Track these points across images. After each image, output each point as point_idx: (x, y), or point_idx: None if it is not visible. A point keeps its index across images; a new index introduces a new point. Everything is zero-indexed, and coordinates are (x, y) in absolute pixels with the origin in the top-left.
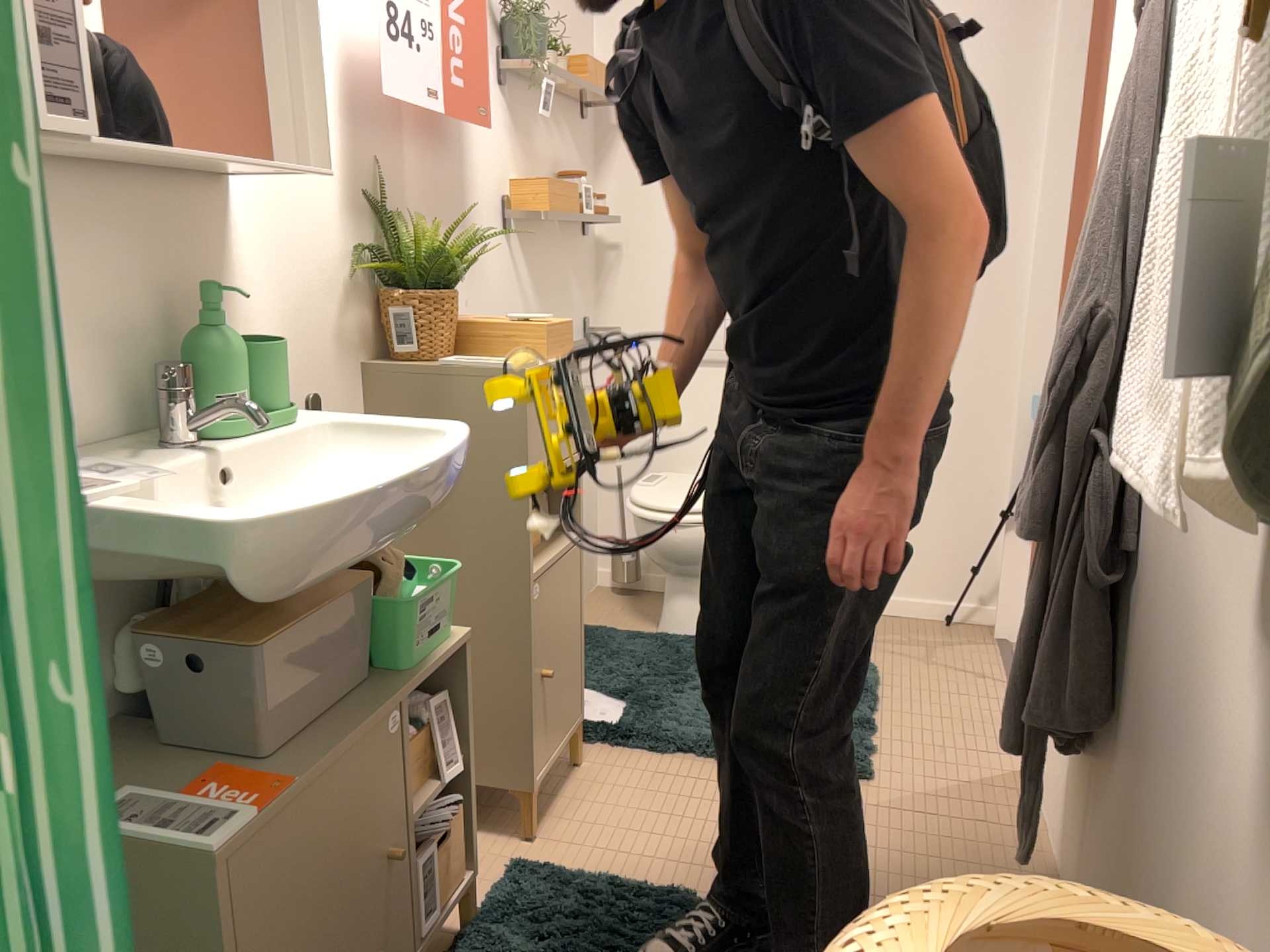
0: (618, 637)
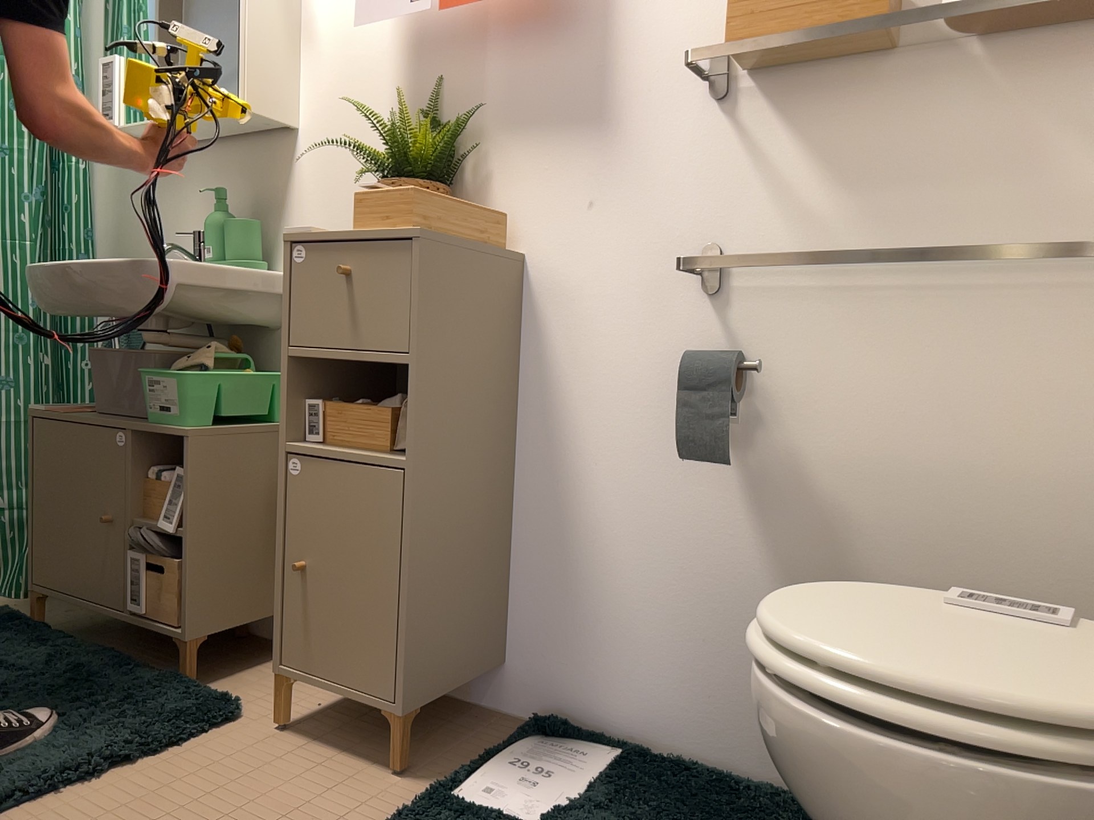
0: None
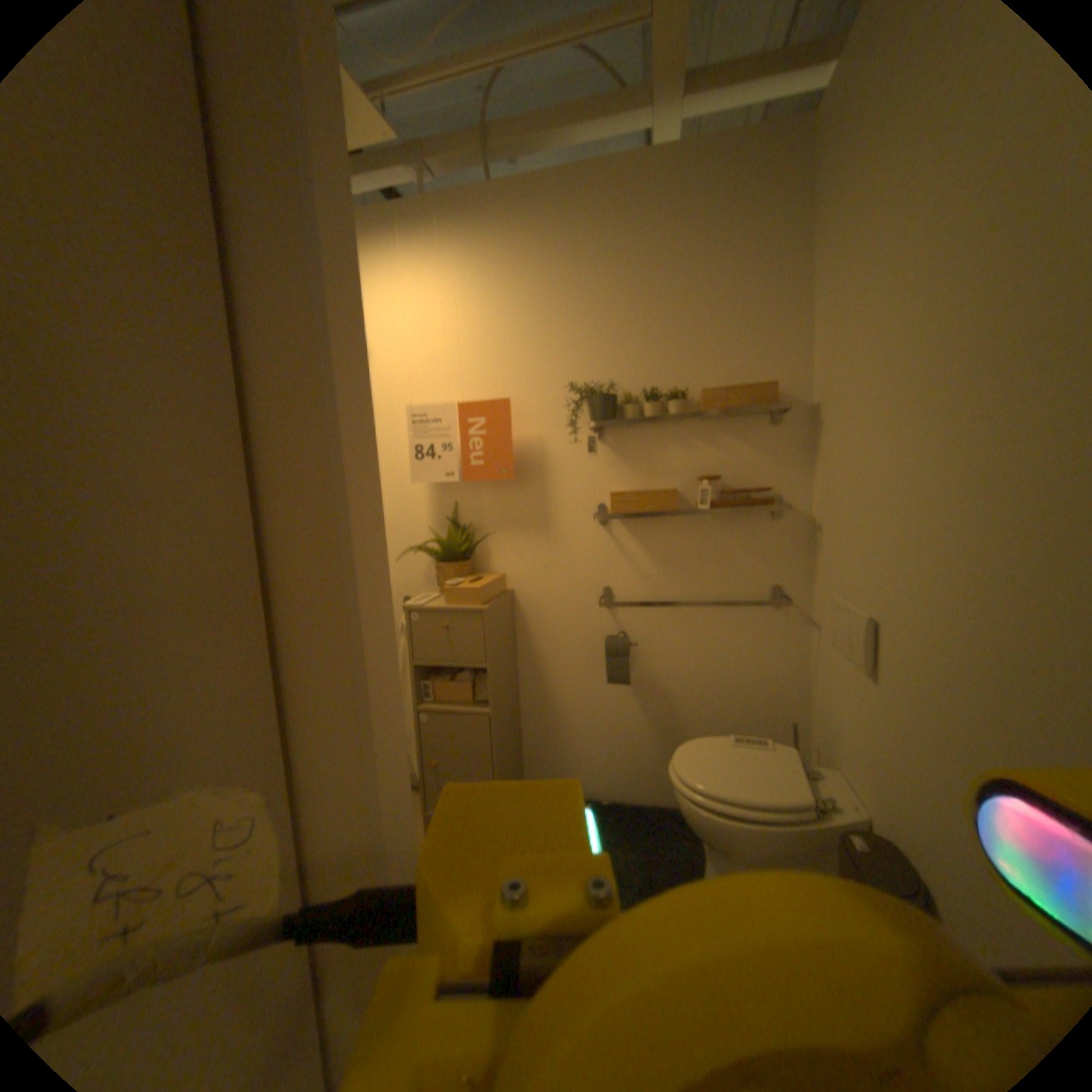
0: (684, 842)
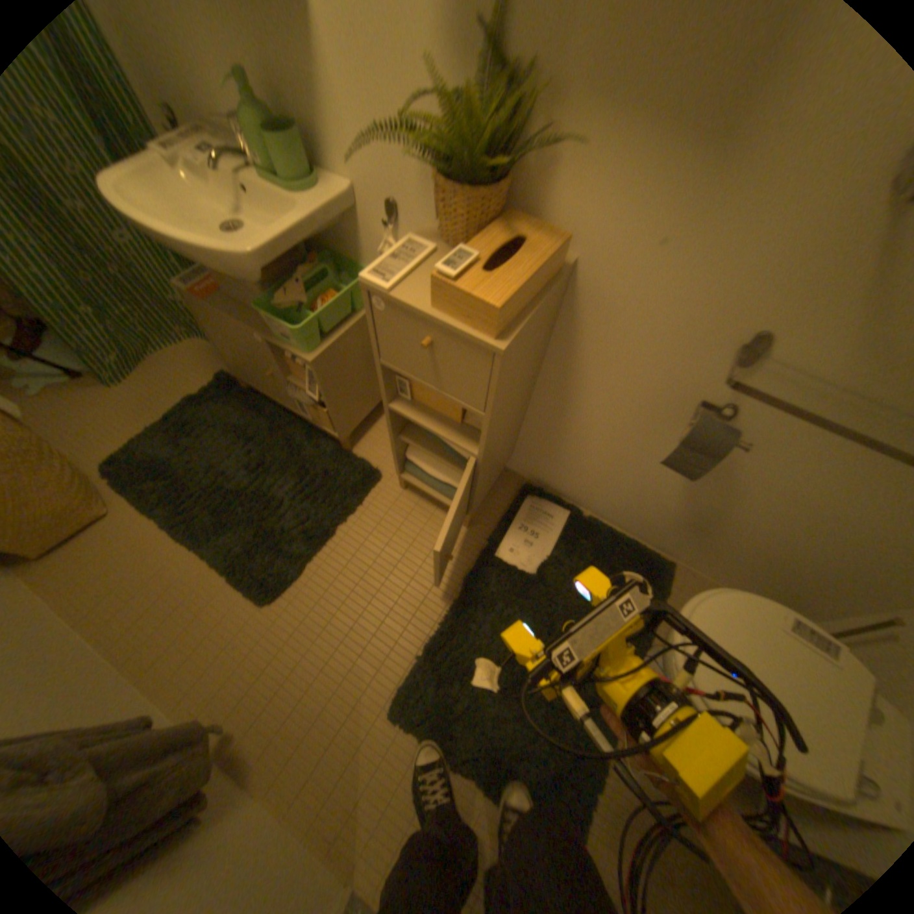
0: None
